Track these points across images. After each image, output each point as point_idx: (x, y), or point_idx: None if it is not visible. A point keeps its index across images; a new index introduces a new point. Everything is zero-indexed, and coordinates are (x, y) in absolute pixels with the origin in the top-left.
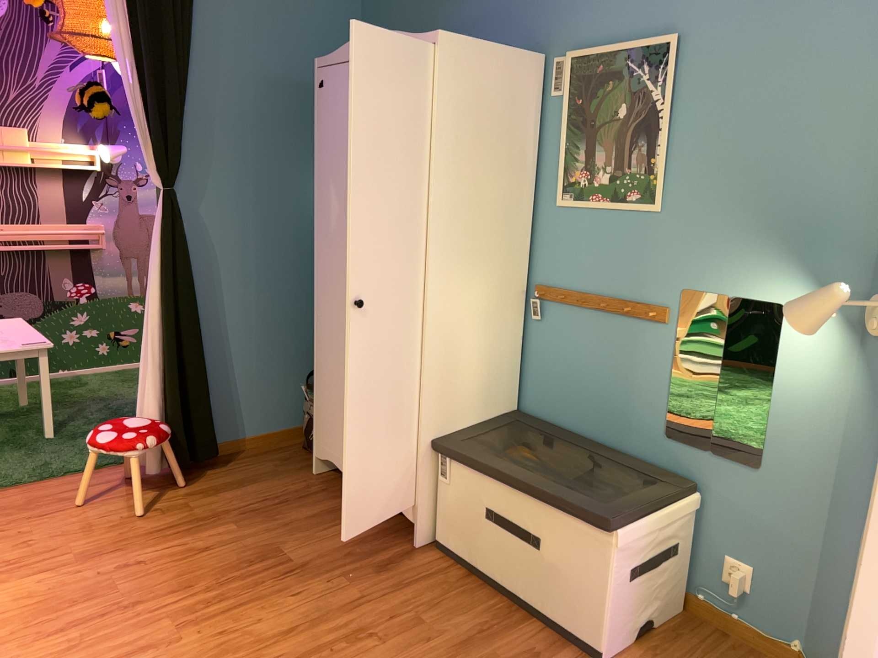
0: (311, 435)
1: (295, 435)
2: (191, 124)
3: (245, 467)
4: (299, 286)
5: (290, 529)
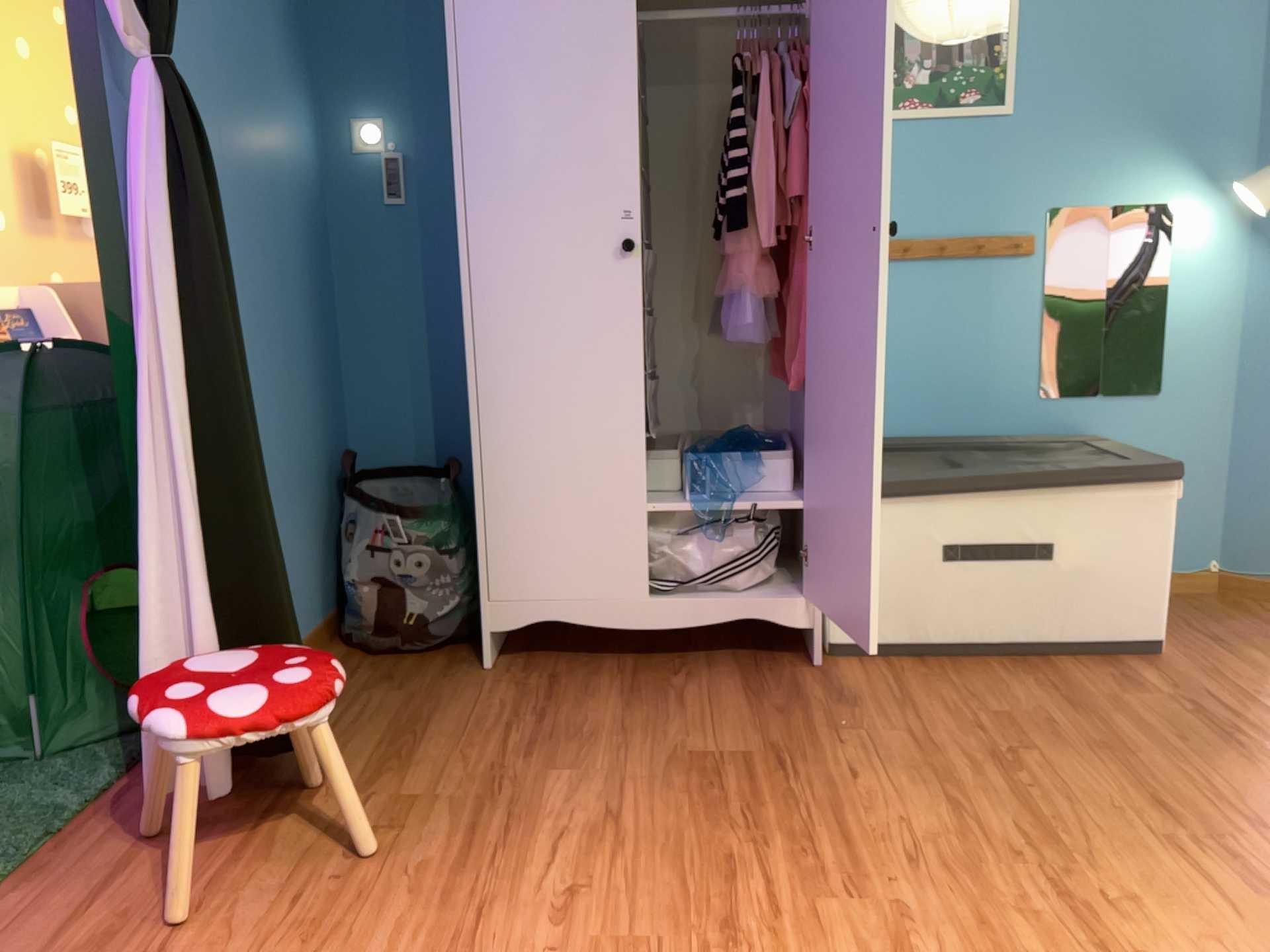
0: (410, 612)
1: (323, 643)
2: None
3: (350, 711)
4: (292, 327)
5: (639, 730)
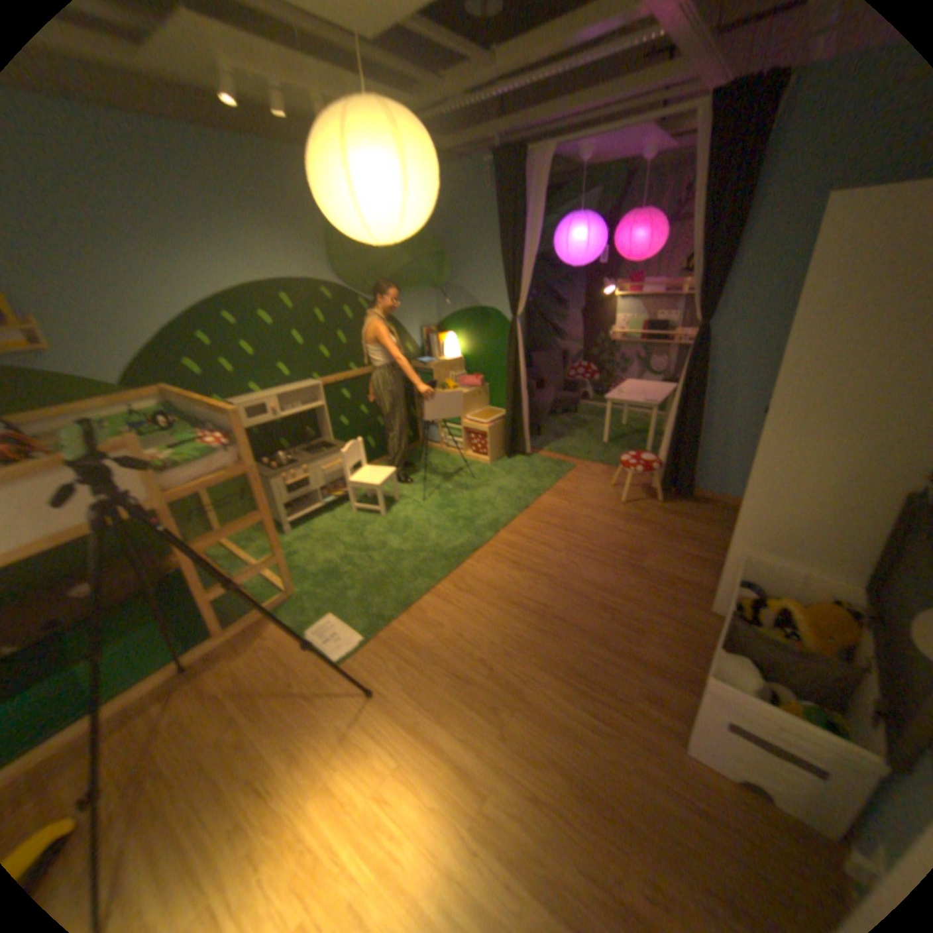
0: None
1: None
2: (741, 275)
3: (706, 512)
4: None
5: (668, 552)
